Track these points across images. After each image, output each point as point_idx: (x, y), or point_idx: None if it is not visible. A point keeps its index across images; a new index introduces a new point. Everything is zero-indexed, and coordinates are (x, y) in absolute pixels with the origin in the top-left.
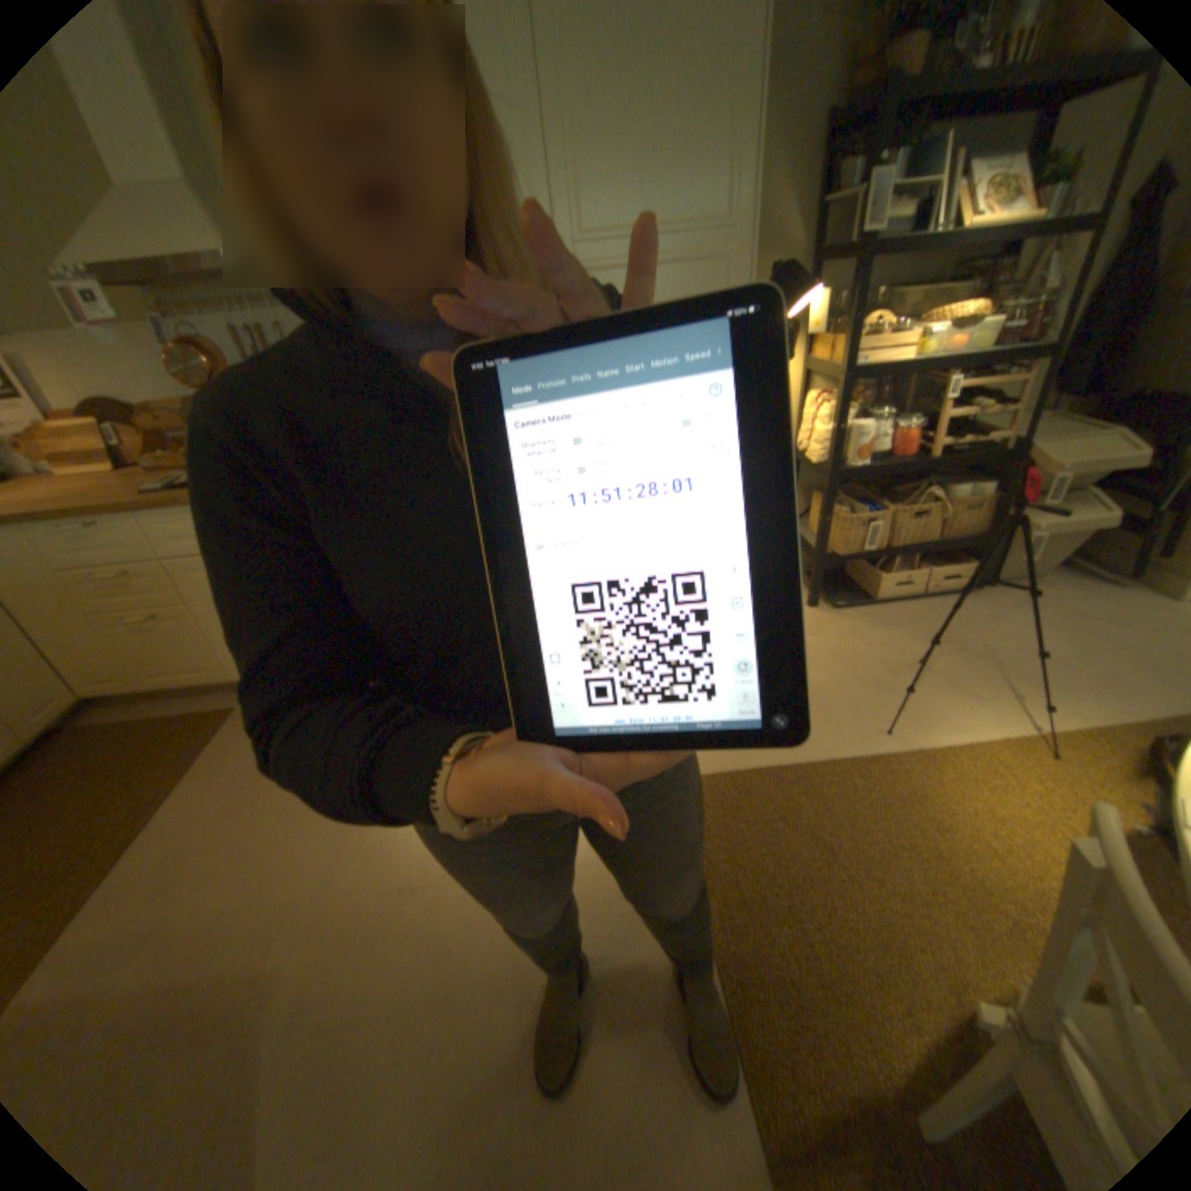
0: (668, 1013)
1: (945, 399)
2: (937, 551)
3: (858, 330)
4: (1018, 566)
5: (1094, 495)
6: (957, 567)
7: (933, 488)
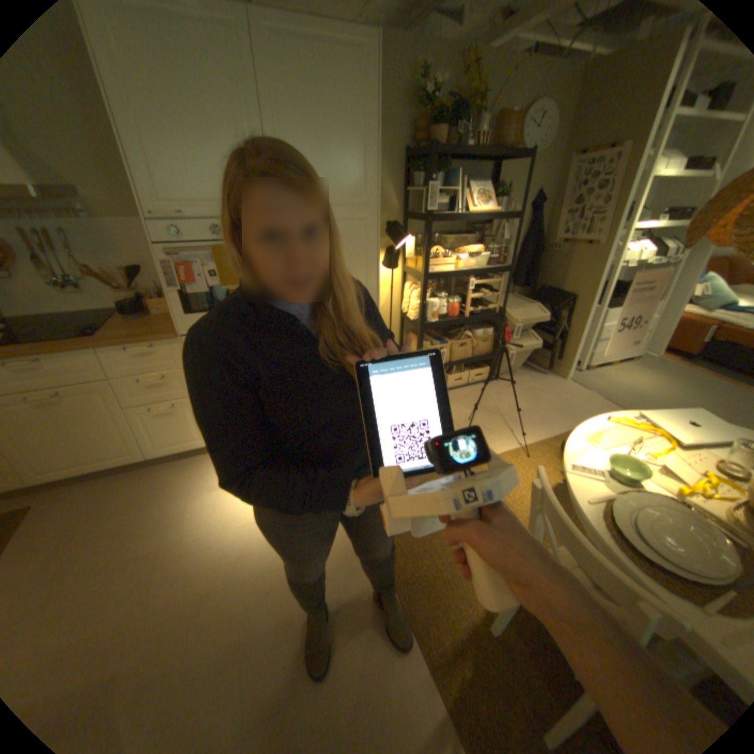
0: (373, 619)
1: (468, 288)
2: (471, 362)
3: (428, 256)
4: (505, 367)
5: (531, 333)
6: (480, 370)
7: (466, 331)
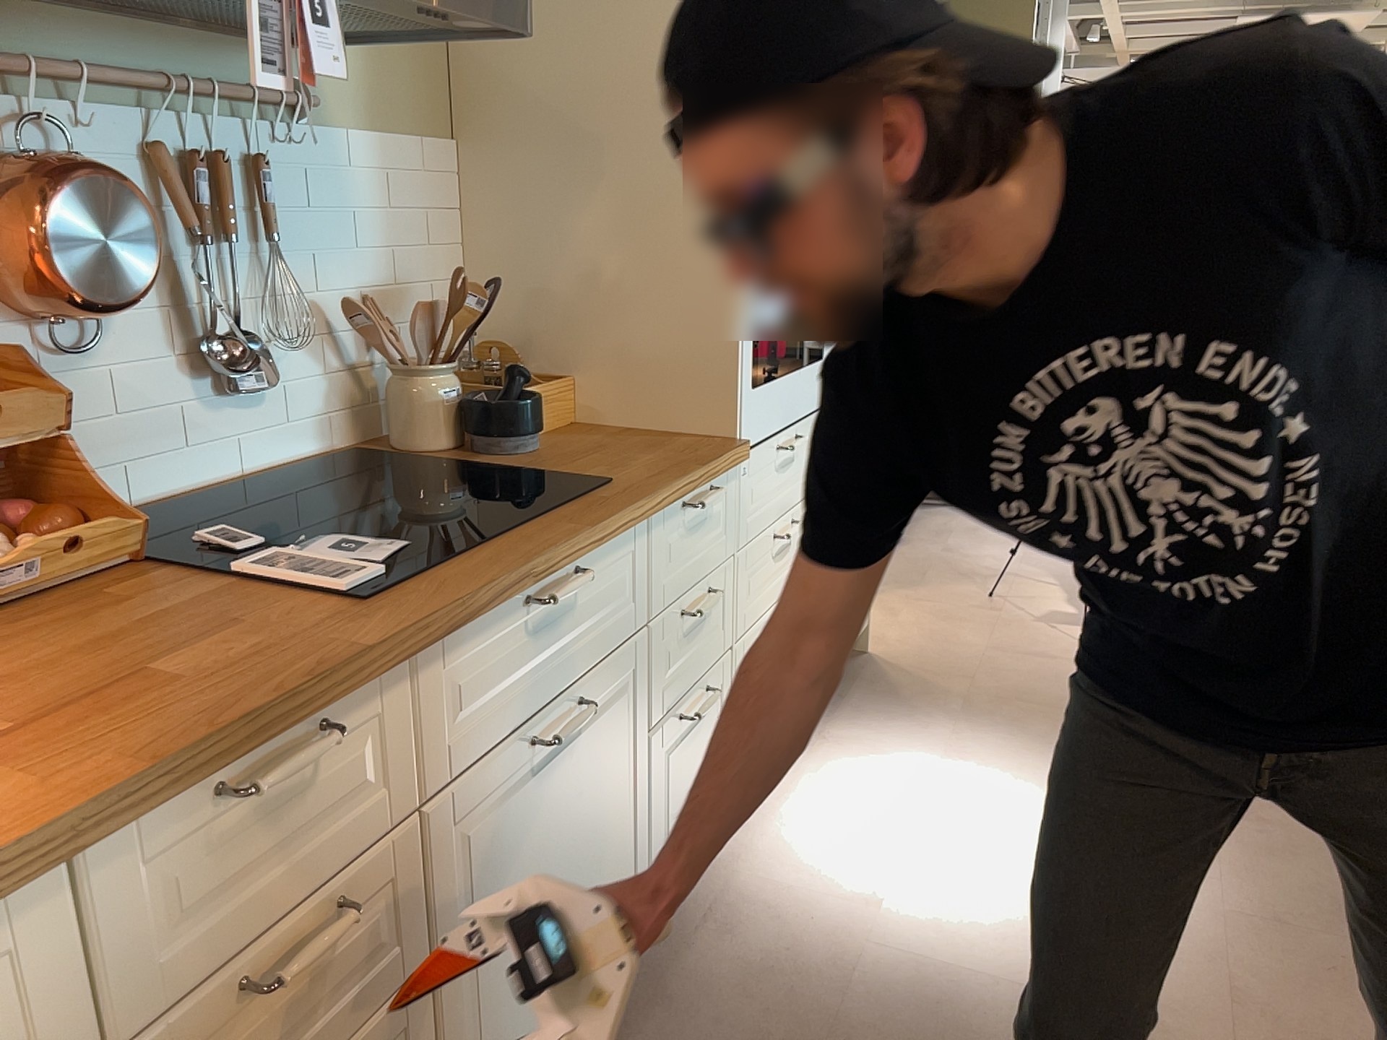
0: None
1: None
2: None
3: None
4: None
5: None
6: None
7: None
